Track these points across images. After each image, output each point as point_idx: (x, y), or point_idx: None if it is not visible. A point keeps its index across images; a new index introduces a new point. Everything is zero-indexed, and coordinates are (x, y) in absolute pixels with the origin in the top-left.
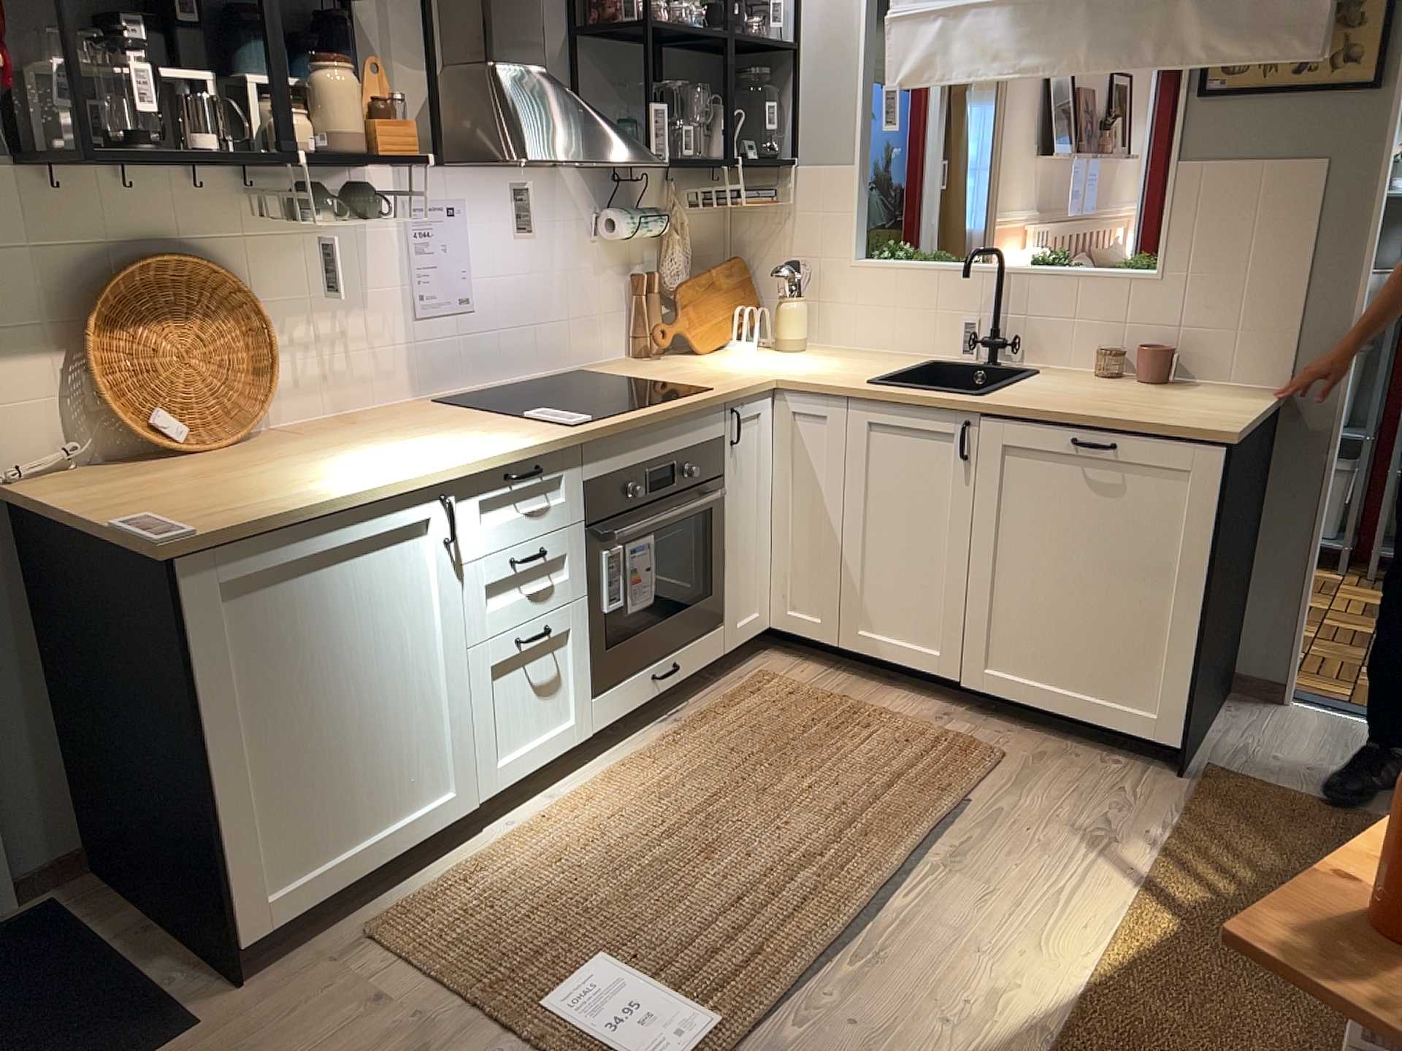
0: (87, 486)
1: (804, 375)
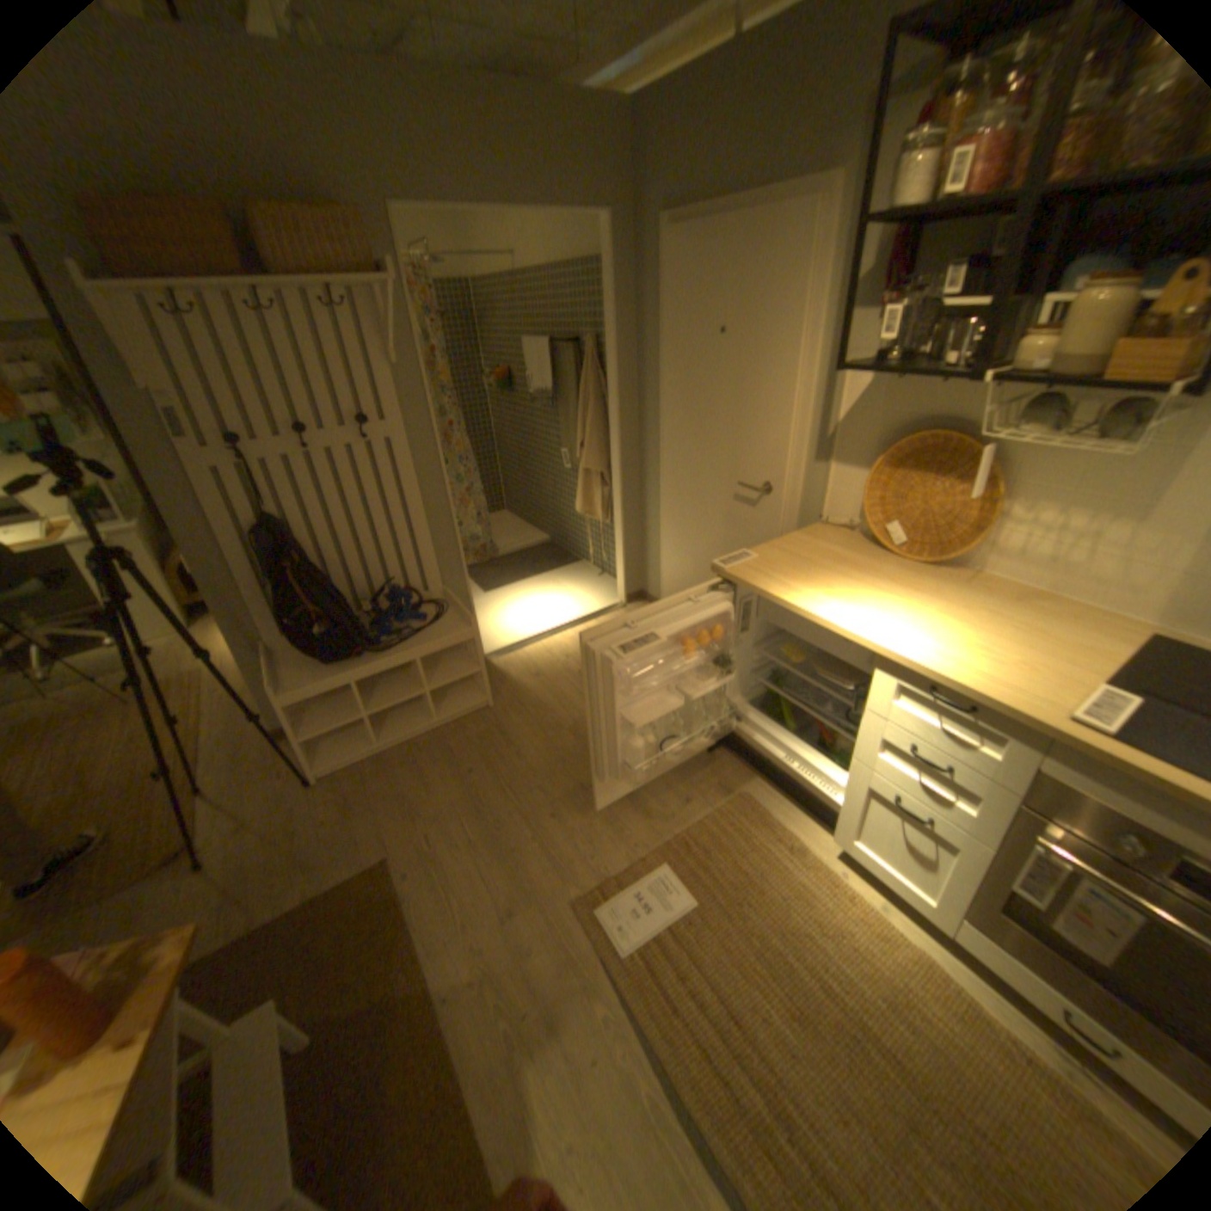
0: (822, 537)
1: None
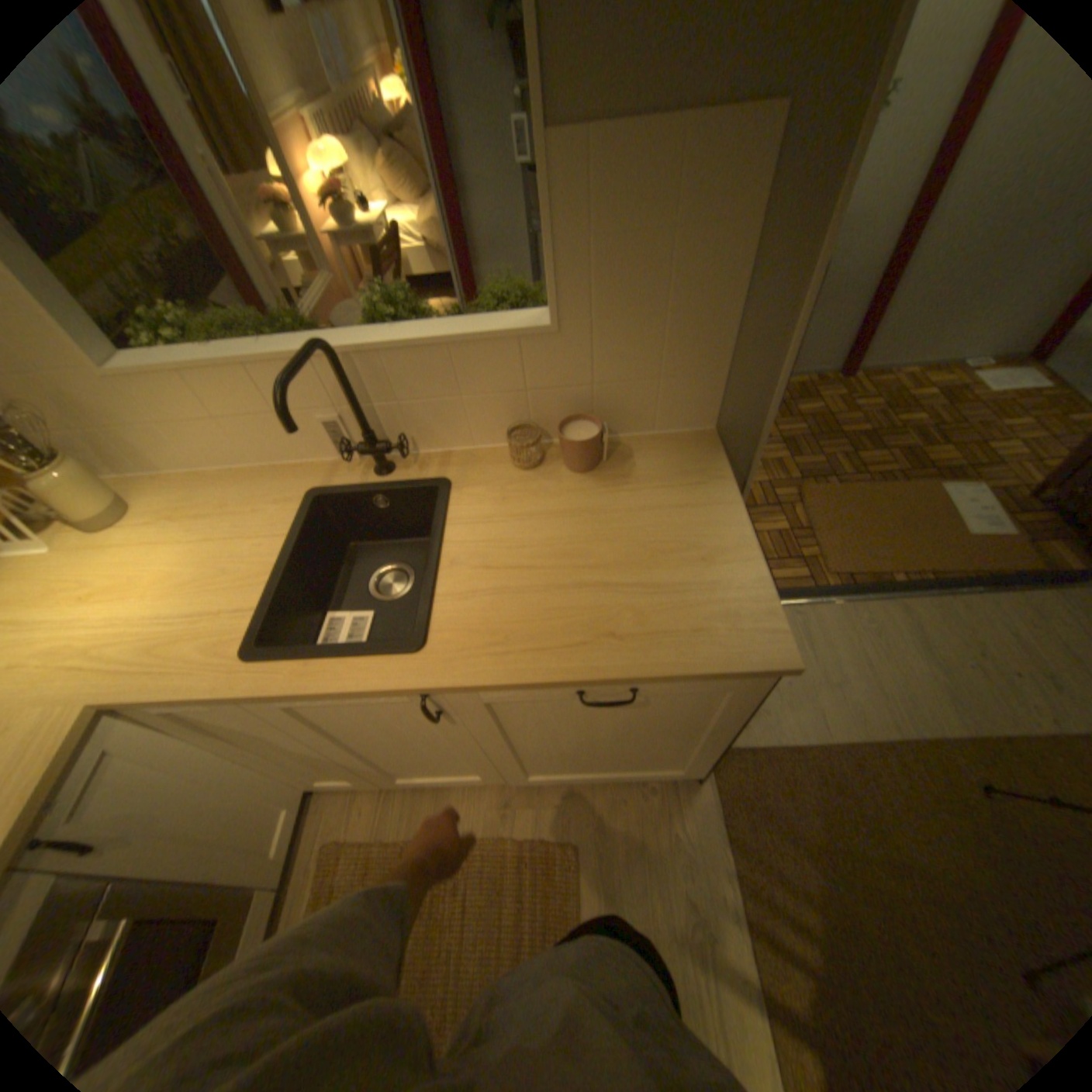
0: None
1: (127, 666)
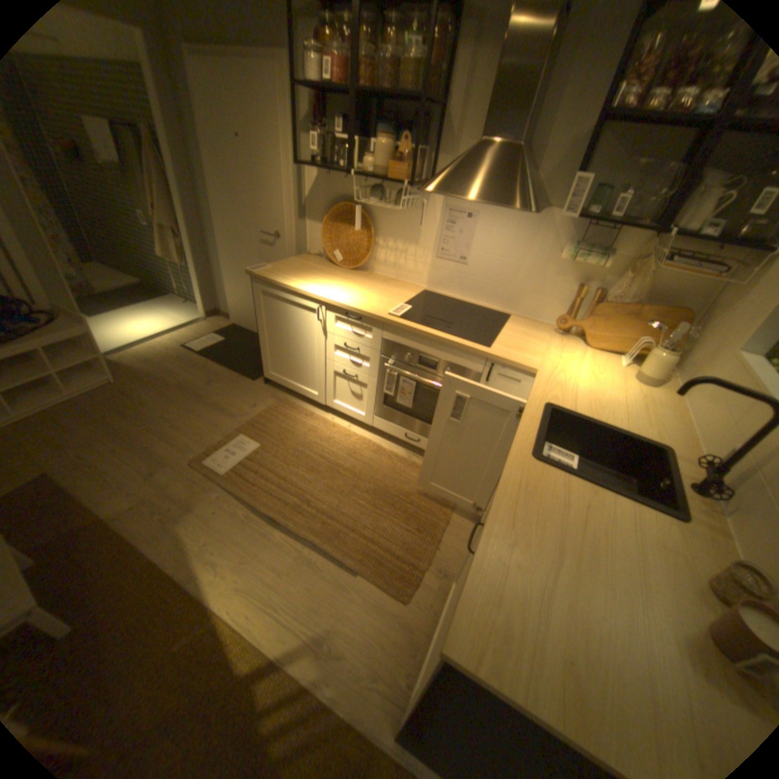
0: (306, 260)
1: (552, 380)
